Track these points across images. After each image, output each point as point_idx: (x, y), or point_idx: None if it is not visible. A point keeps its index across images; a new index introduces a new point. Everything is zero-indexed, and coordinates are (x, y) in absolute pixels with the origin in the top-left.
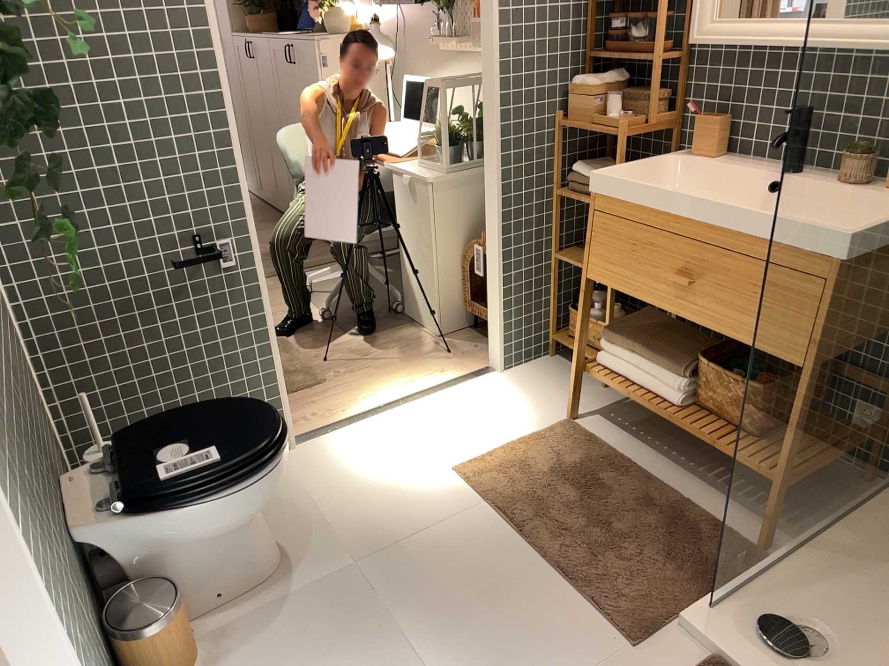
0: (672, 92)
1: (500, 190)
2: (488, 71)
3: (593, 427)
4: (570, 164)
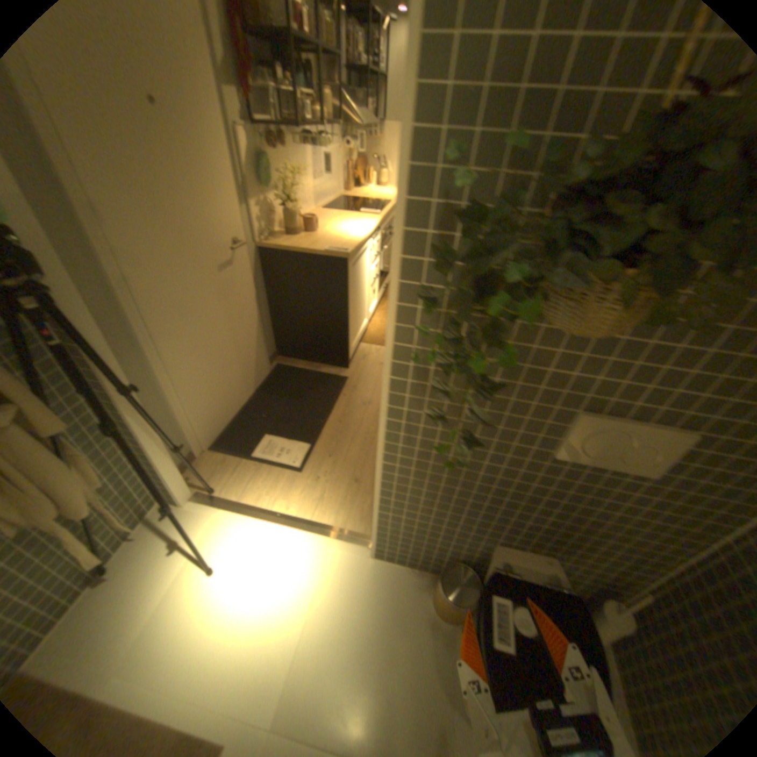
0: None
1: None
2: None
3: None
4: None
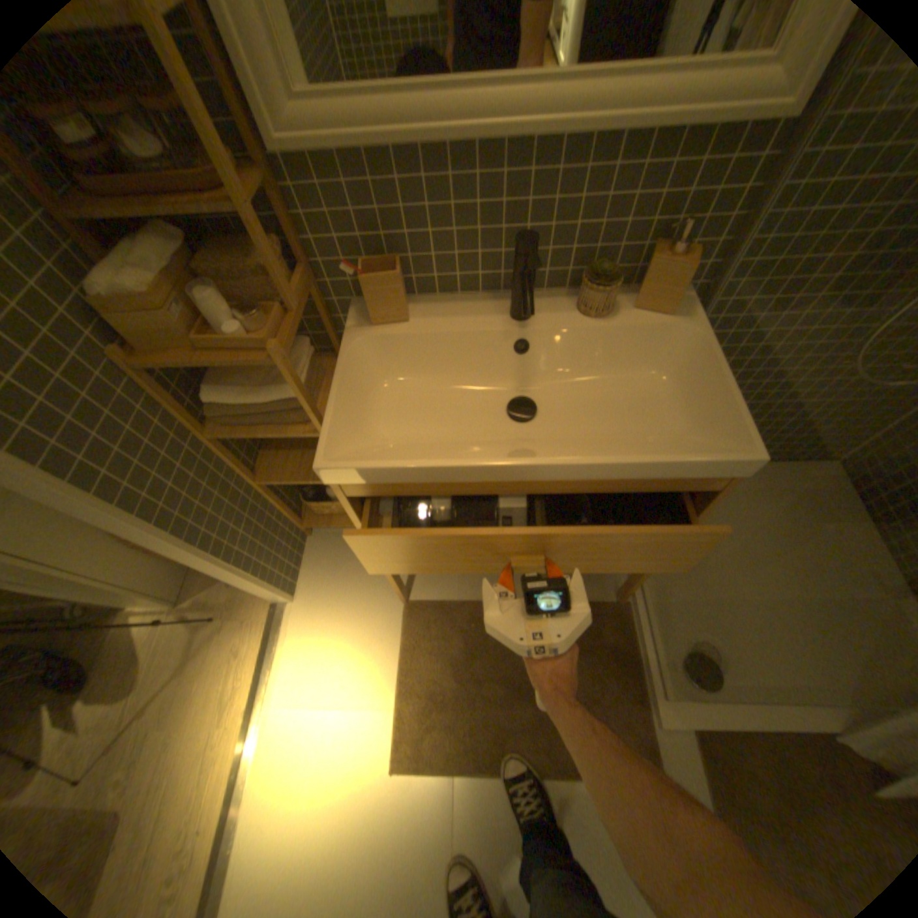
0: (270, 228)
1: (141, 521)
2: None
3: (430, 595)
4: (187, 389)
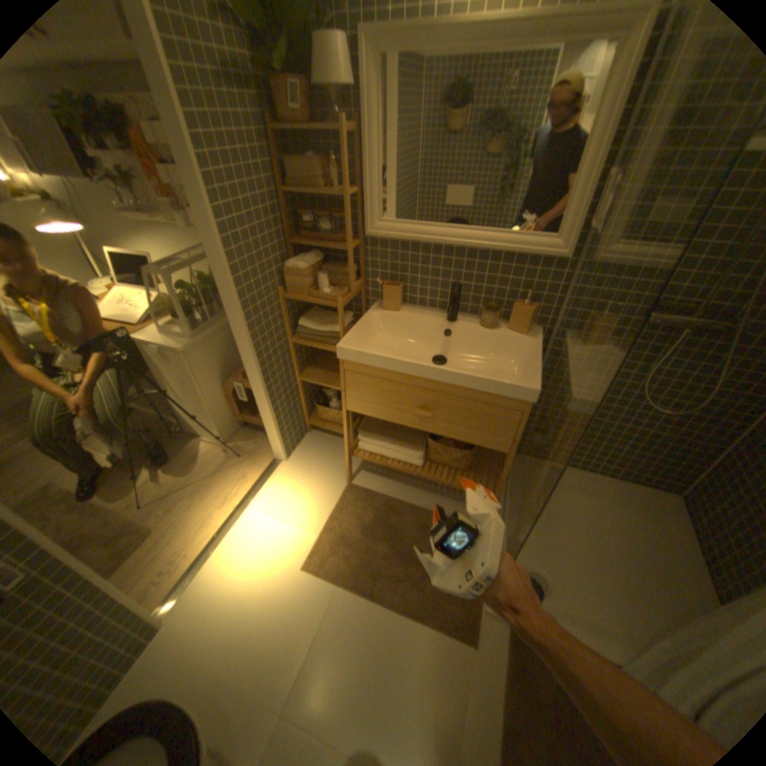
0: (355, 263)
1: (256, 358)
2: (219, 273)
3: (365, 484)
4: (294, 319)
